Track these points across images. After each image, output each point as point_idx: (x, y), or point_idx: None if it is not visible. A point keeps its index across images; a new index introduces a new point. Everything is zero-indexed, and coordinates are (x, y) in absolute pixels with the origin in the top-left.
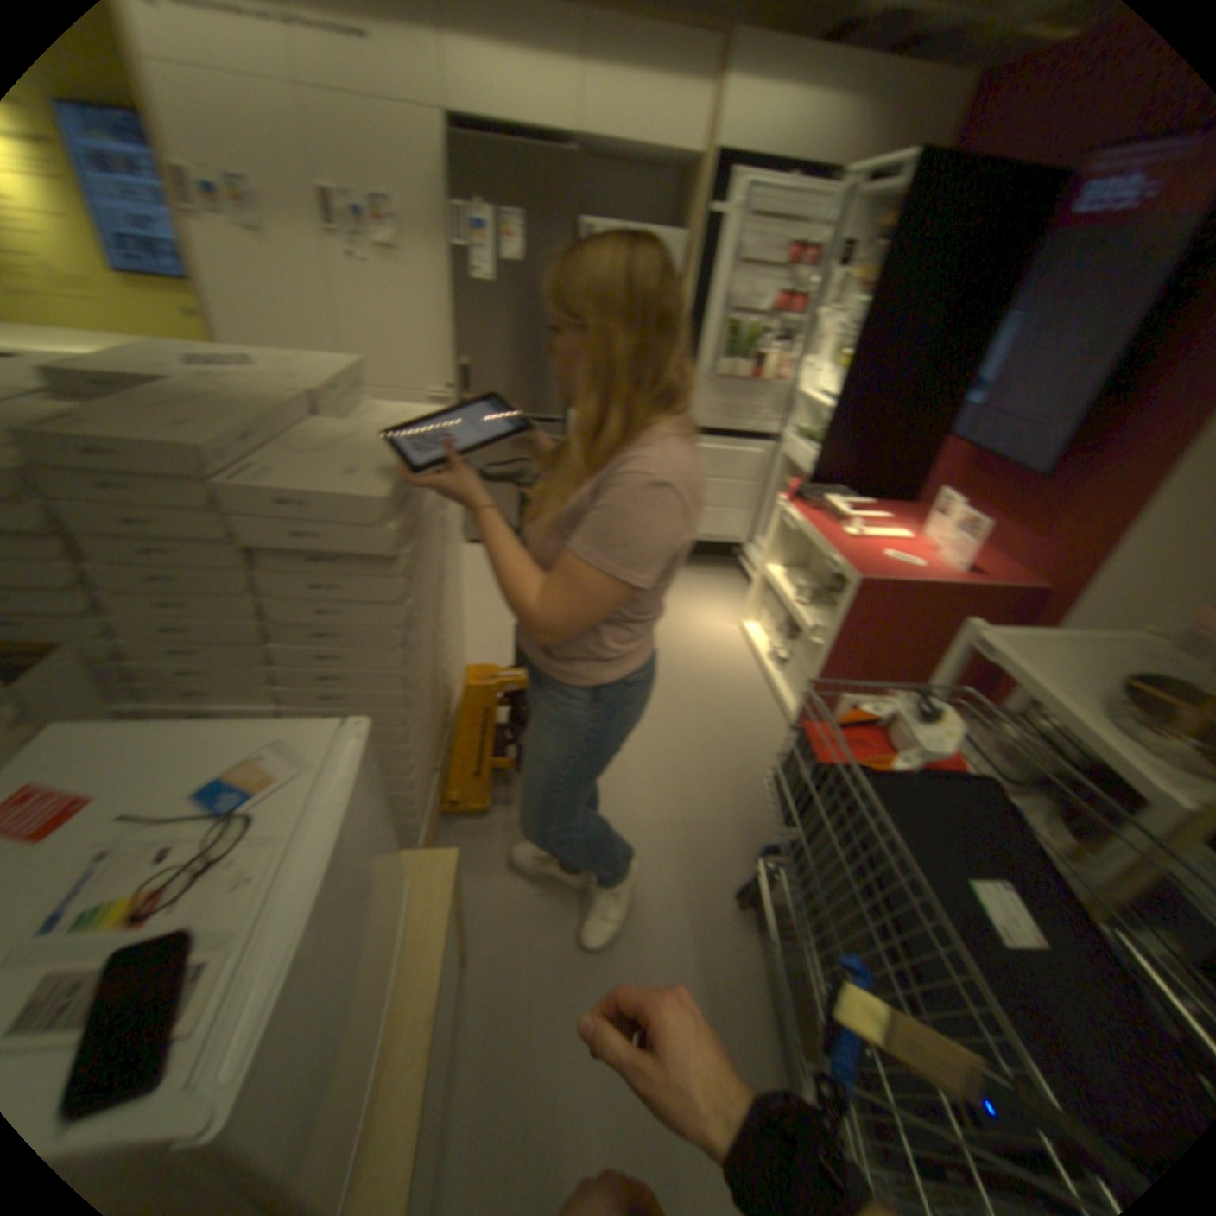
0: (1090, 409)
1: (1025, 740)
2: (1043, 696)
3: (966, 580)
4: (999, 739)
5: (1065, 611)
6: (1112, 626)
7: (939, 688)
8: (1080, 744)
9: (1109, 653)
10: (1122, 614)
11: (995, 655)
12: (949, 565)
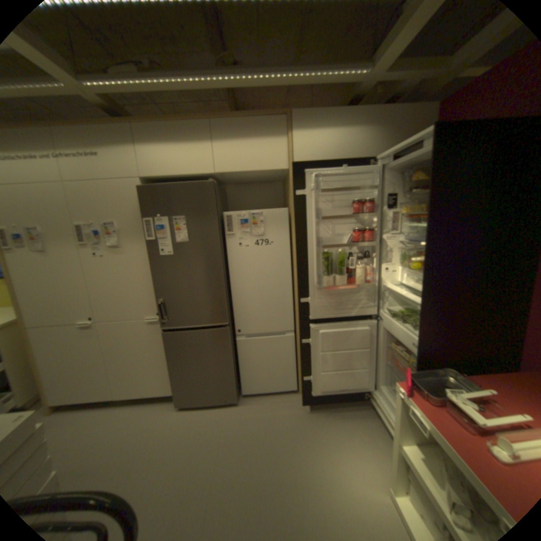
0: None
1: None
2: None
3: None
4: None
5: None
6: None
7: None
8: None
9: None
10: None
11: None
12: None
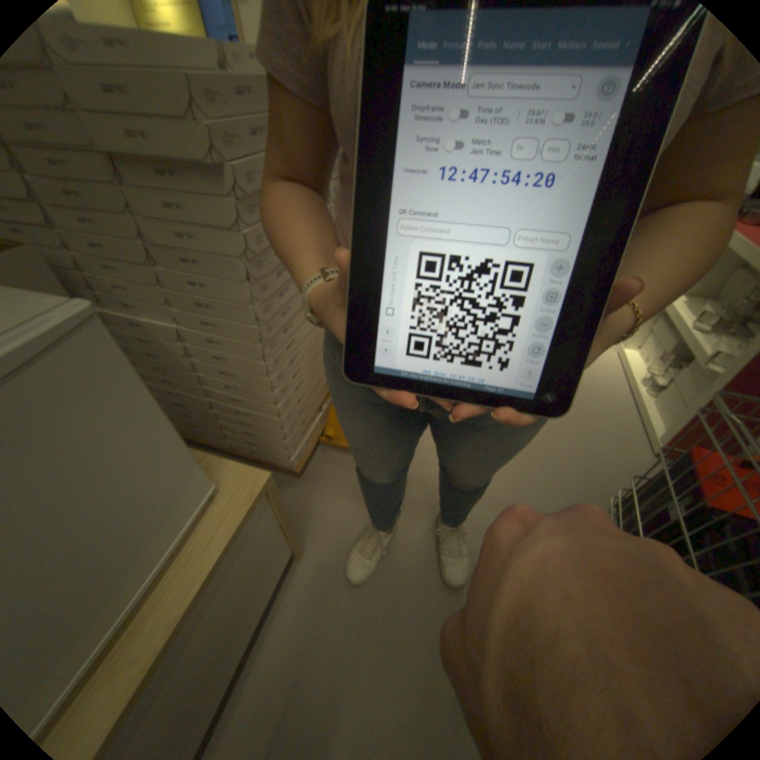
0: None
1: None
2: None
3: None
4: None
5: None
6: None
7: None
8: None
9: None
10: None
11: None
12: None
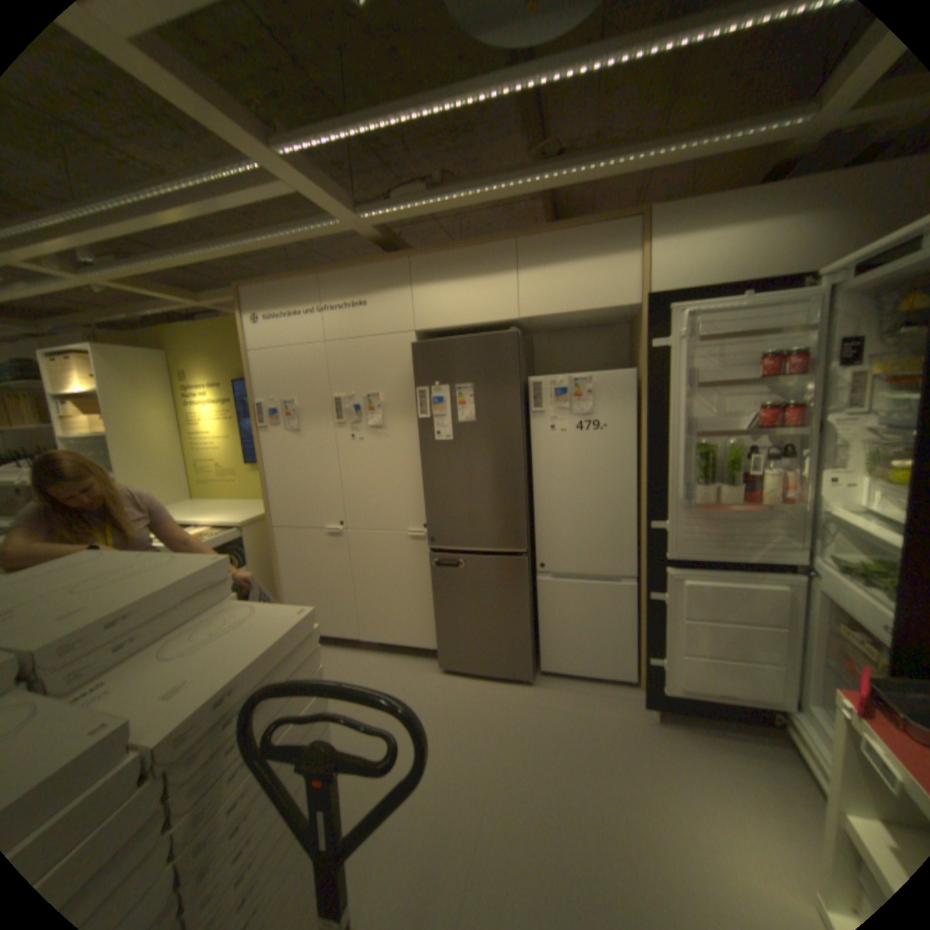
0: None
1: None
2: None
3: None
4: None
5: None
6: None
7: None
8: None
9: None
10: None
11: None
12: None
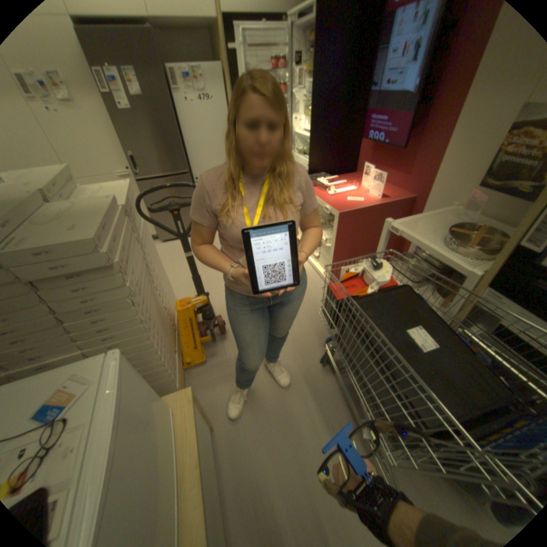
0: (414, 112)
1: (416, 263)
2: (419, 244)
3: (381, 201)
4: (407, 265)
5: (422, 204)
6: (440, 206)
7: (379, 251)
8: (437, 259)
9: (441, 218)
10: (443, 200)
11: (397, 232)
12: (373, 197)
